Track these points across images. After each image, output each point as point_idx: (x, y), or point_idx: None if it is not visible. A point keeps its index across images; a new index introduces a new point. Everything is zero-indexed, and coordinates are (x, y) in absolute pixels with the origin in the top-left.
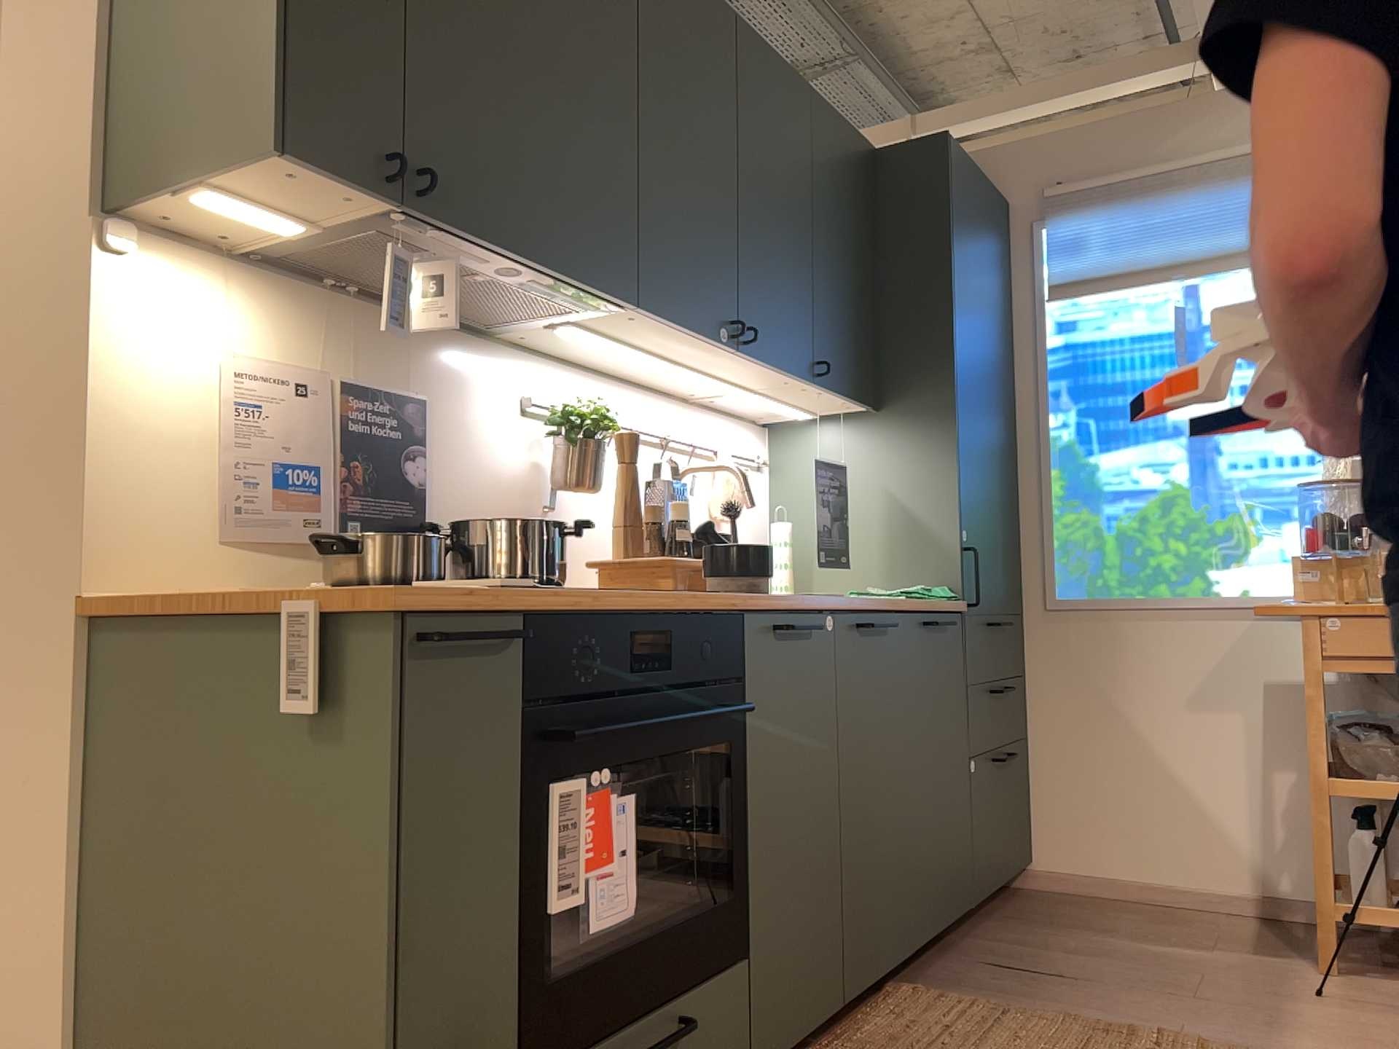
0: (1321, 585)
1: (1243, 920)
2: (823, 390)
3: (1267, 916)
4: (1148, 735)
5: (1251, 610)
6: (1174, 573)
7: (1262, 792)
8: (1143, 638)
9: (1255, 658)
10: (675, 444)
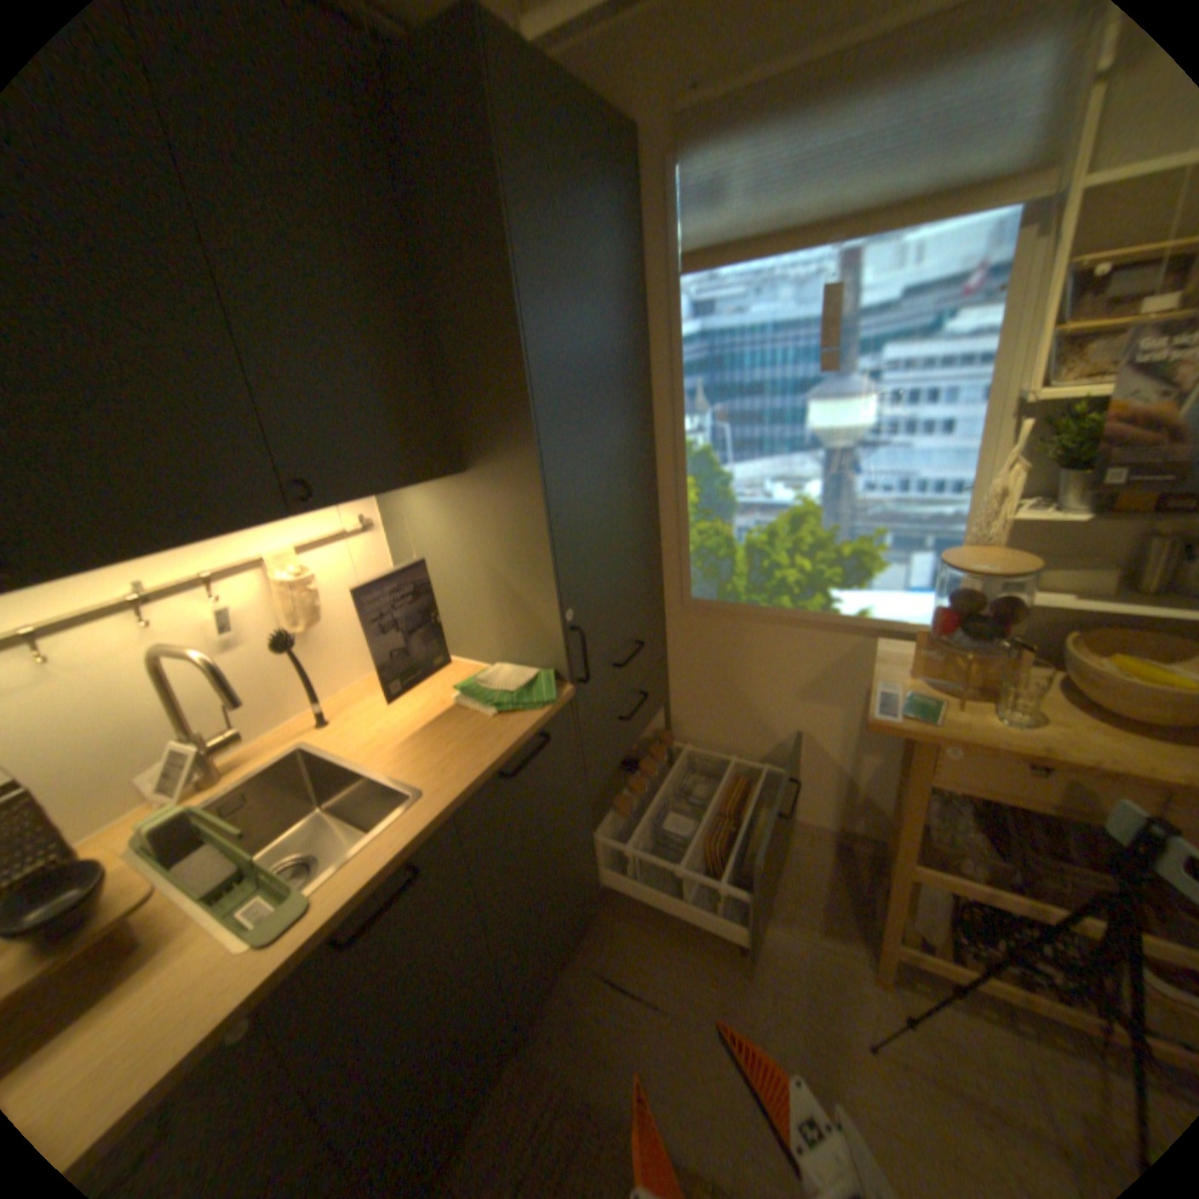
0: (947, 666)
1: (822, 853)
2: (335, 502)
3: (842, 847)
4: (763, 713)
5: (867, 629)
6: (798, 588)
7: (852, 768)
8: (764, 639)
9: (863, 670)
10: (168, 586)
